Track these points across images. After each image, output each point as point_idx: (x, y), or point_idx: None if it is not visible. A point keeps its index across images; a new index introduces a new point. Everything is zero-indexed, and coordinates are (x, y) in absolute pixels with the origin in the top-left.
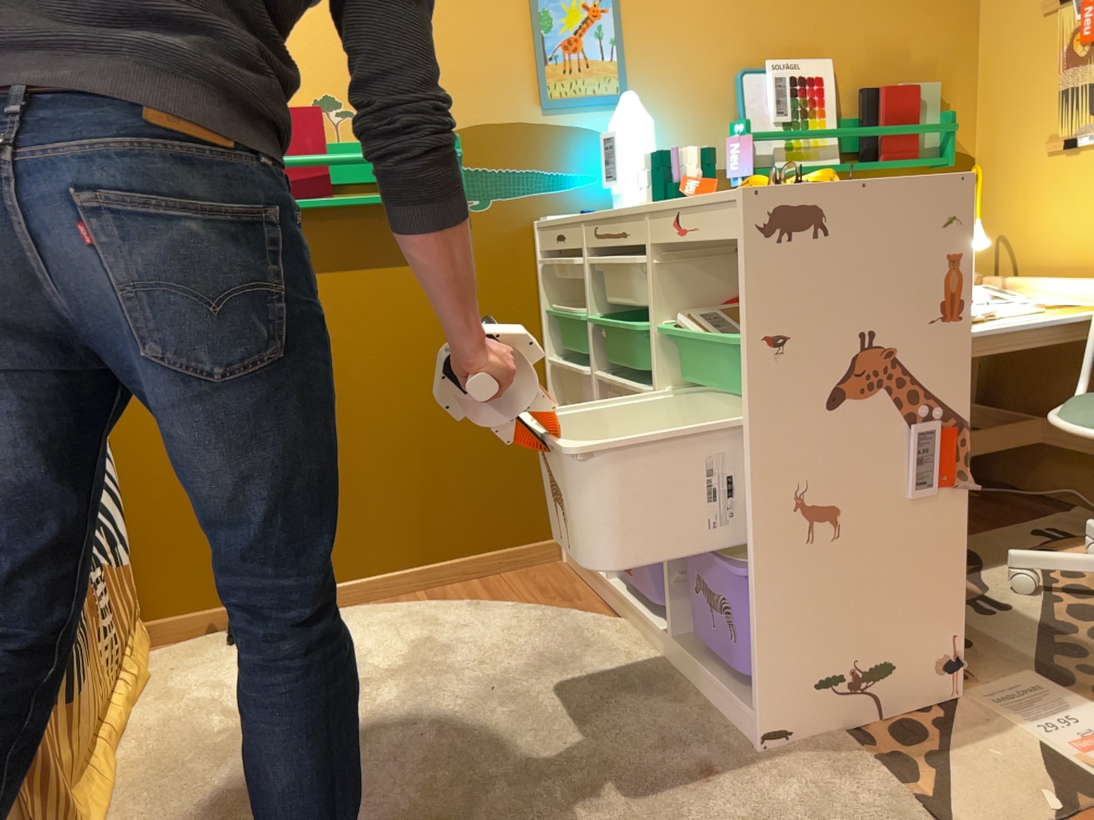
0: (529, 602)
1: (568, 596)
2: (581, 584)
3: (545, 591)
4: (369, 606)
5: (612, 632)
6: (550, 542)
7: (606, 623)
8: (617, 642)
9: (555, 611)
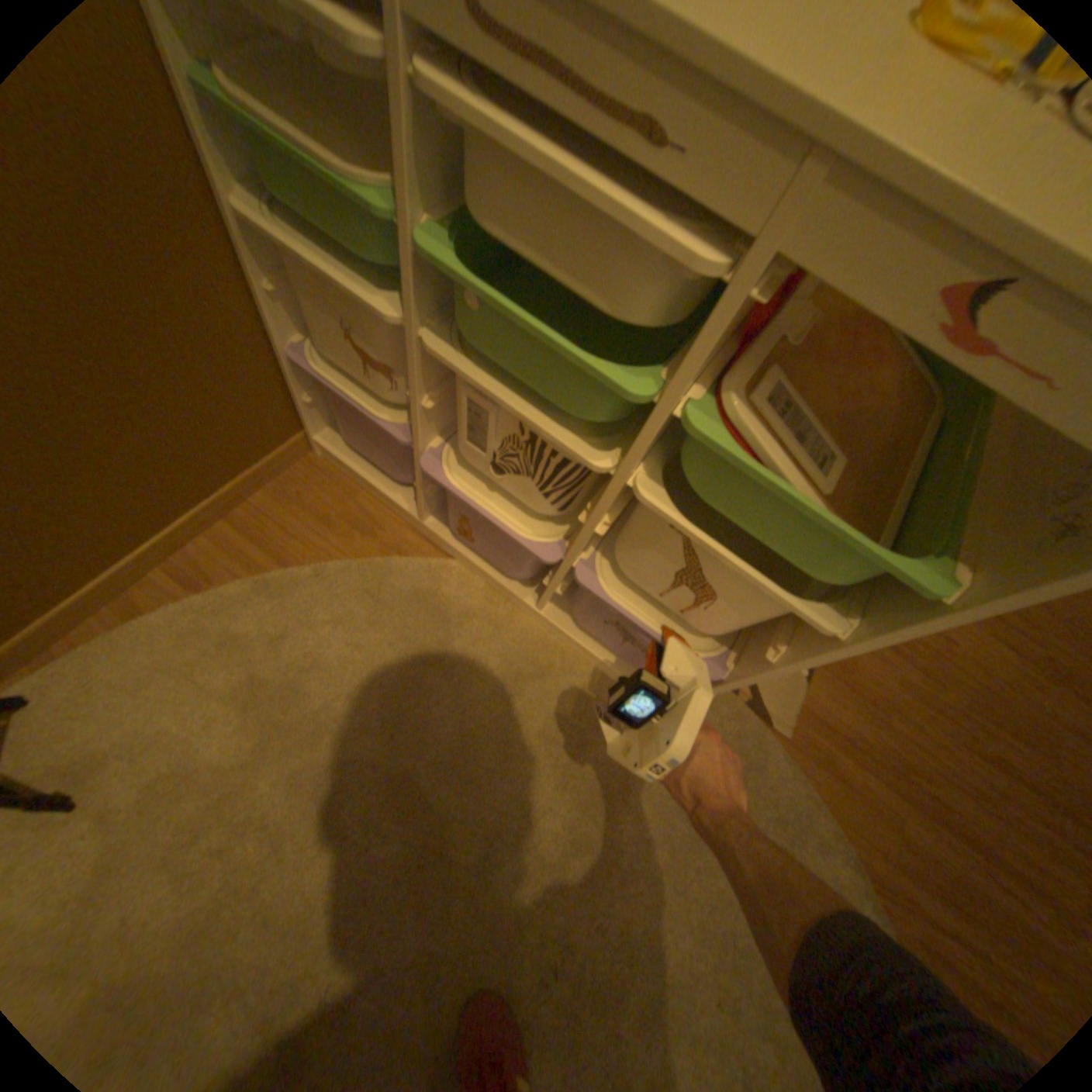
0: (325, 549)
1: (363, 523)
2: (366, 496)
3: (330, 520)
4: (100, 637)
5: (453, 583)
6: (295, 440)
7: (438, 568)
8: (468, 599)
9: (372, 565)
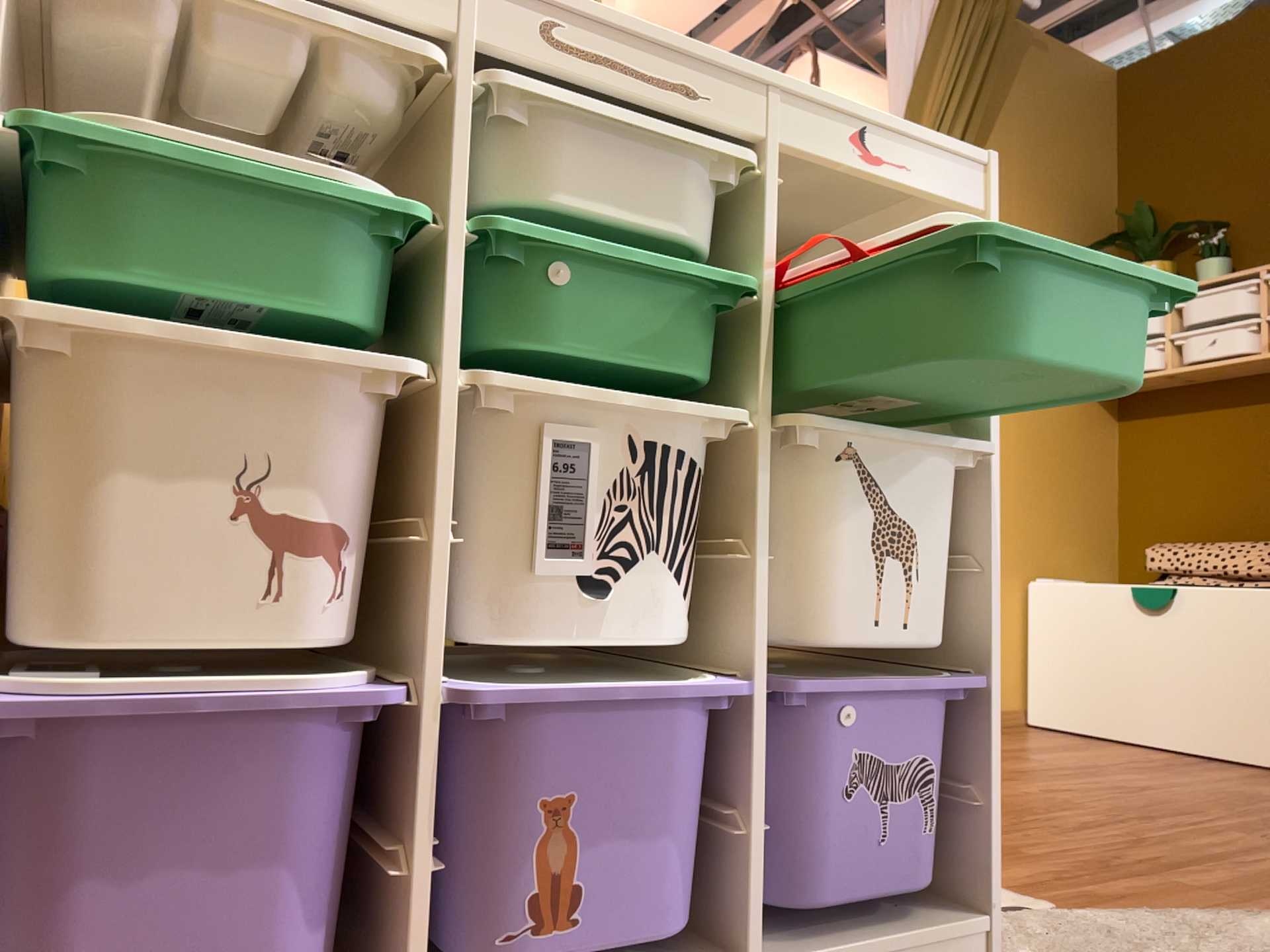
0: None
1: None
2: None
3: None
4: None
5: None
6: None
7: None
8: None
9: None
